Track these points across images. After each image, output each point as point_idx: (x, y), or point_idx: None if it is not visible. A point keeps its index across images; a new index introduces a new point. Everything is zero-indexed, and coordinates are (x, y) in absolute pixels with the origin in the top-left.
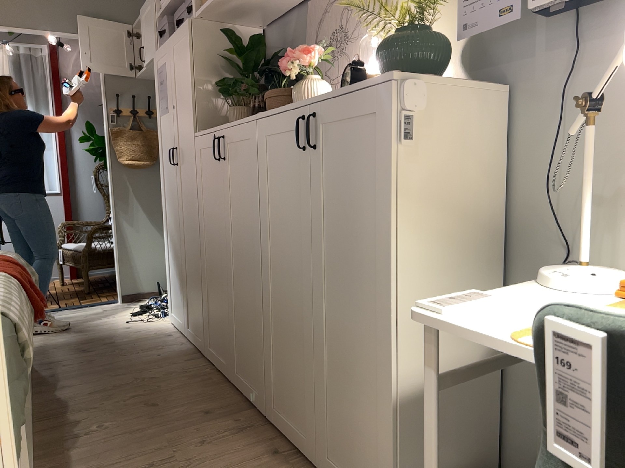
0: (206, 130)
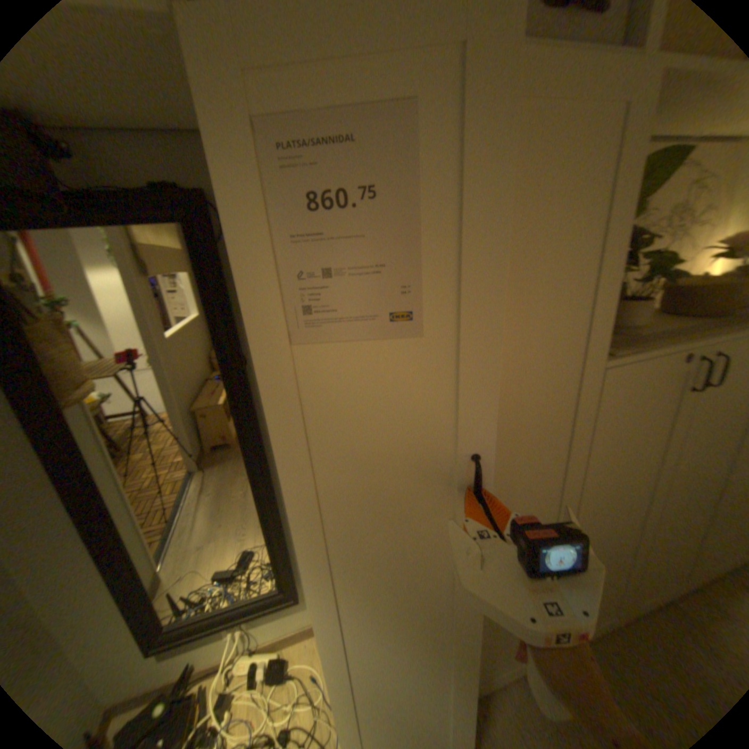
0: (651, 349)
